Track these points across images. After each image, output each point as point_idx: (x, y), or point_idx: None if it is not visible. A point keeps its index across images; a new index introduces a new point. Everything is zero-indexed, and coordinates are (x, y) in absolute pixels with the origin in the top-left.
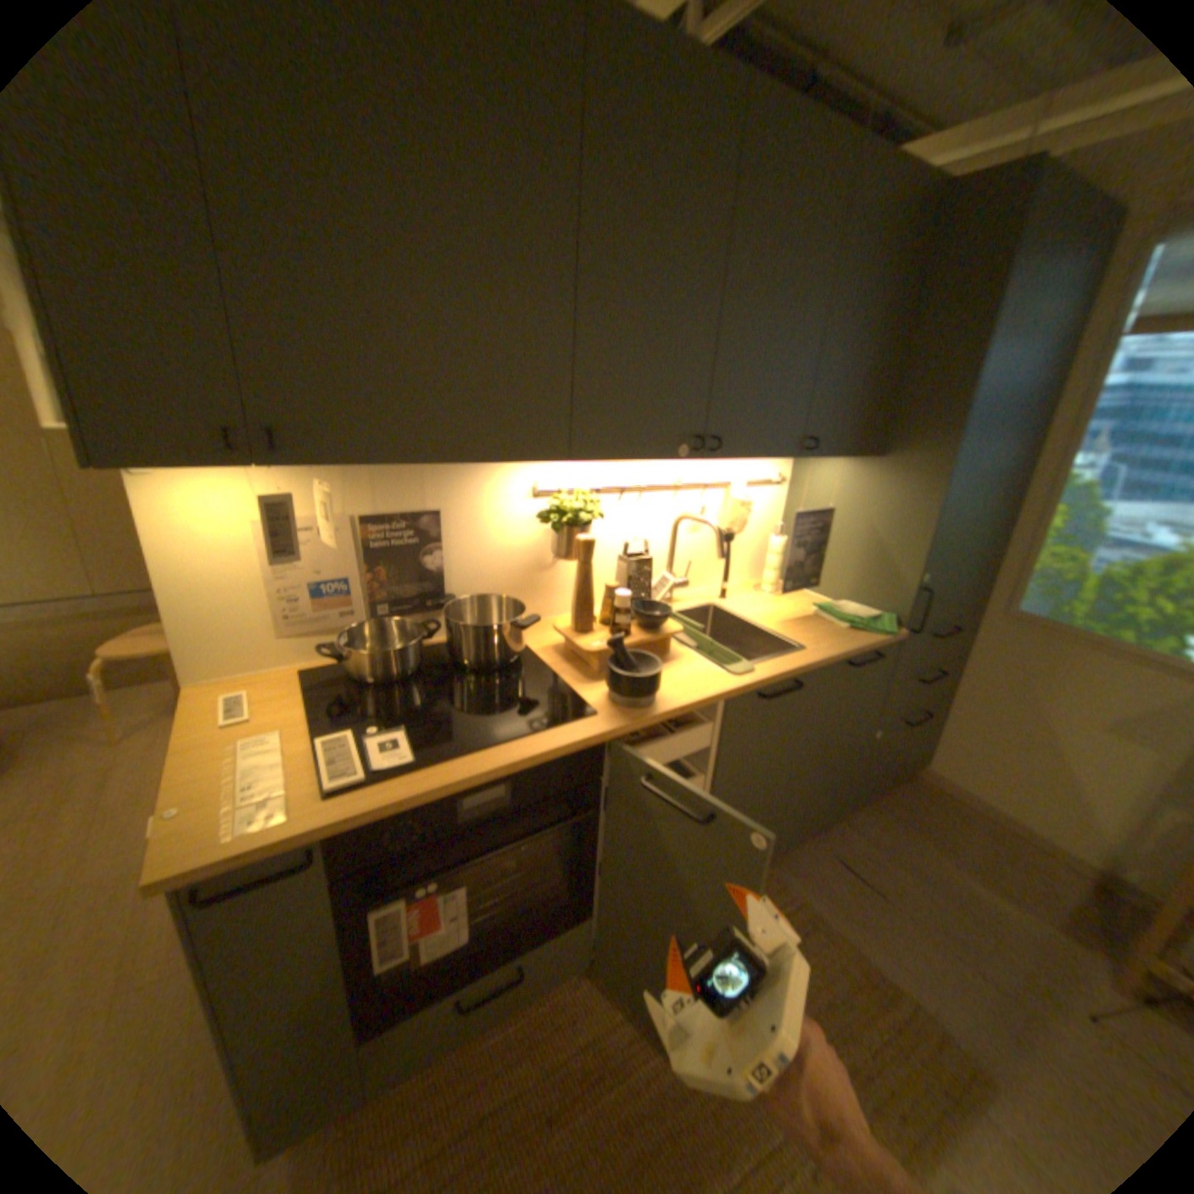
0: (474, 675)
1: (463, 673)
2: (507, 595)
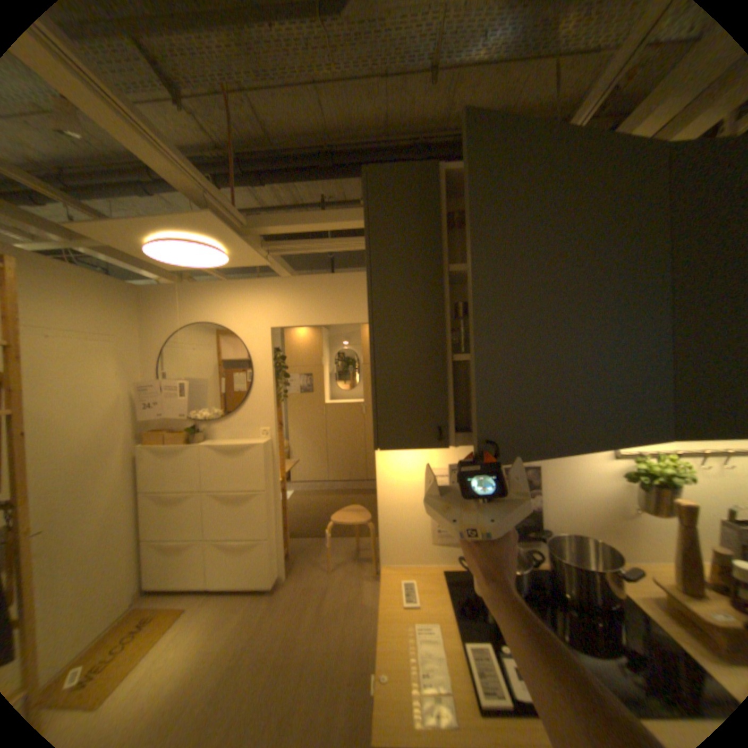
0: (582, 614)
1: (569, 607)
2: (598, 538)
